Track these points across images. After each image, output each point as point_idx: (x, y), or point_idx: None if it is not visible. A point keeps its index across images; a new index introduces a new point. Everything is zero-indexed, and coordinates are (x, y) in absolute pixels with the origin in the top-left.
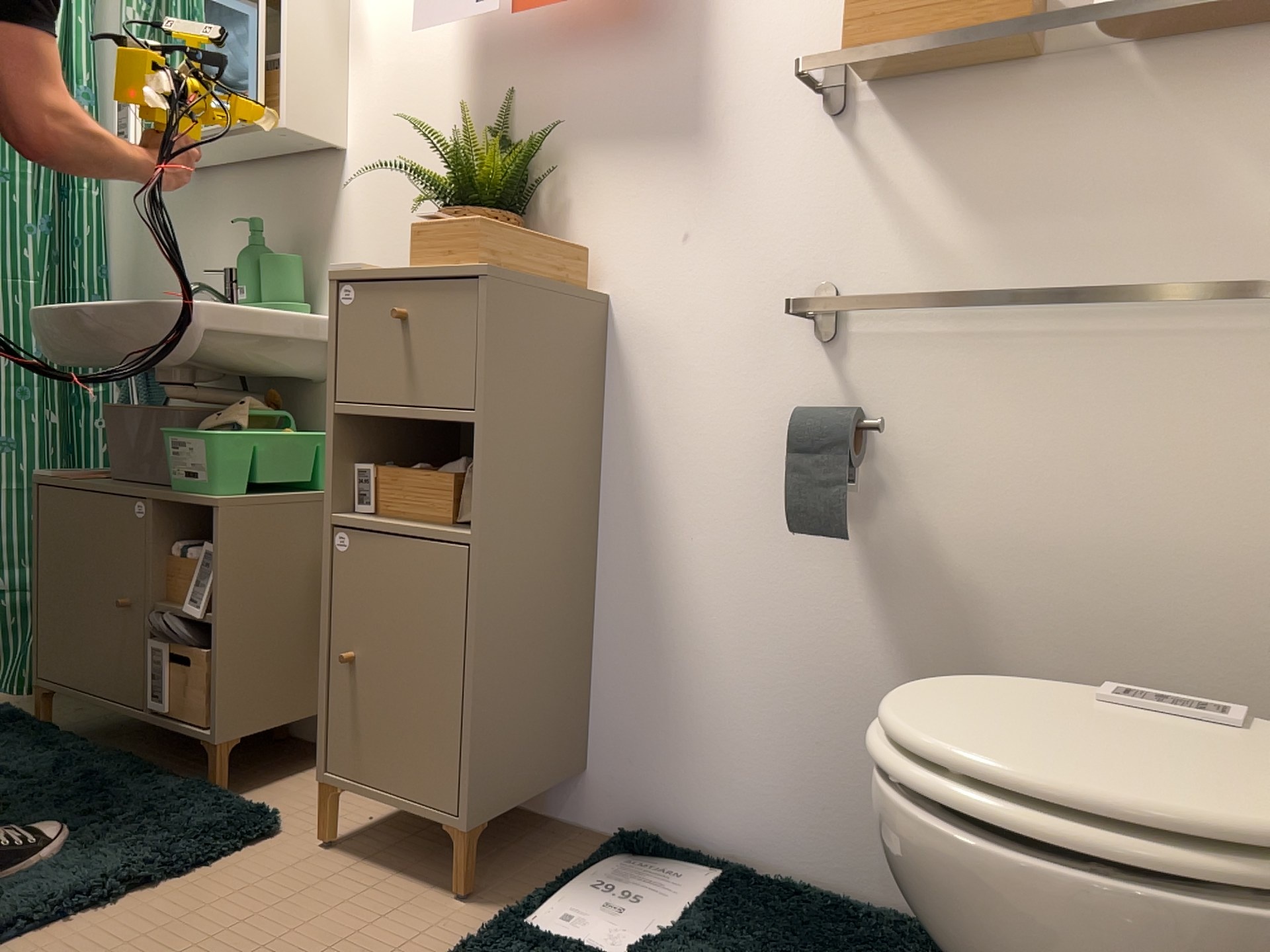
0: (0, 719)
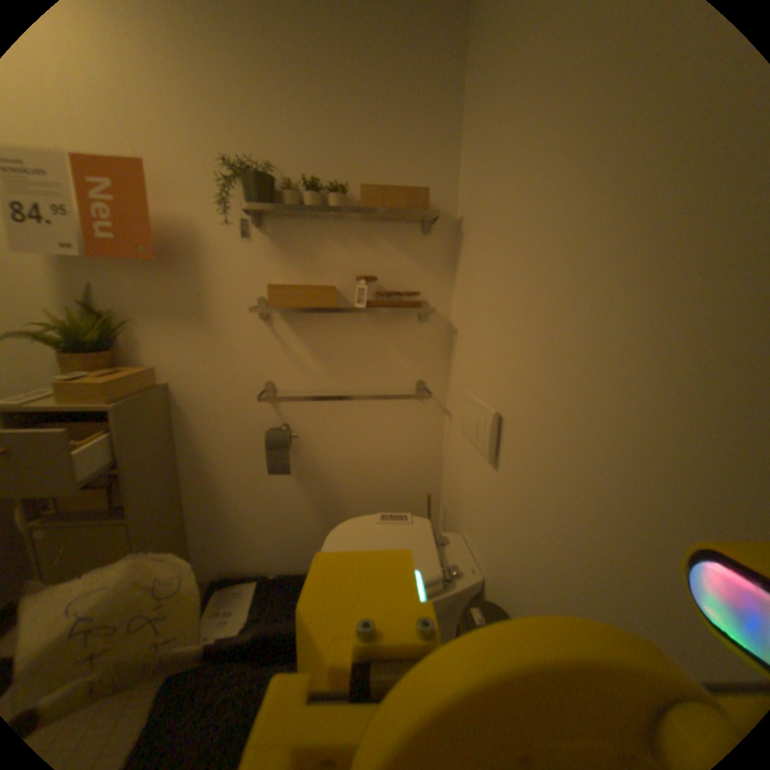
0: None
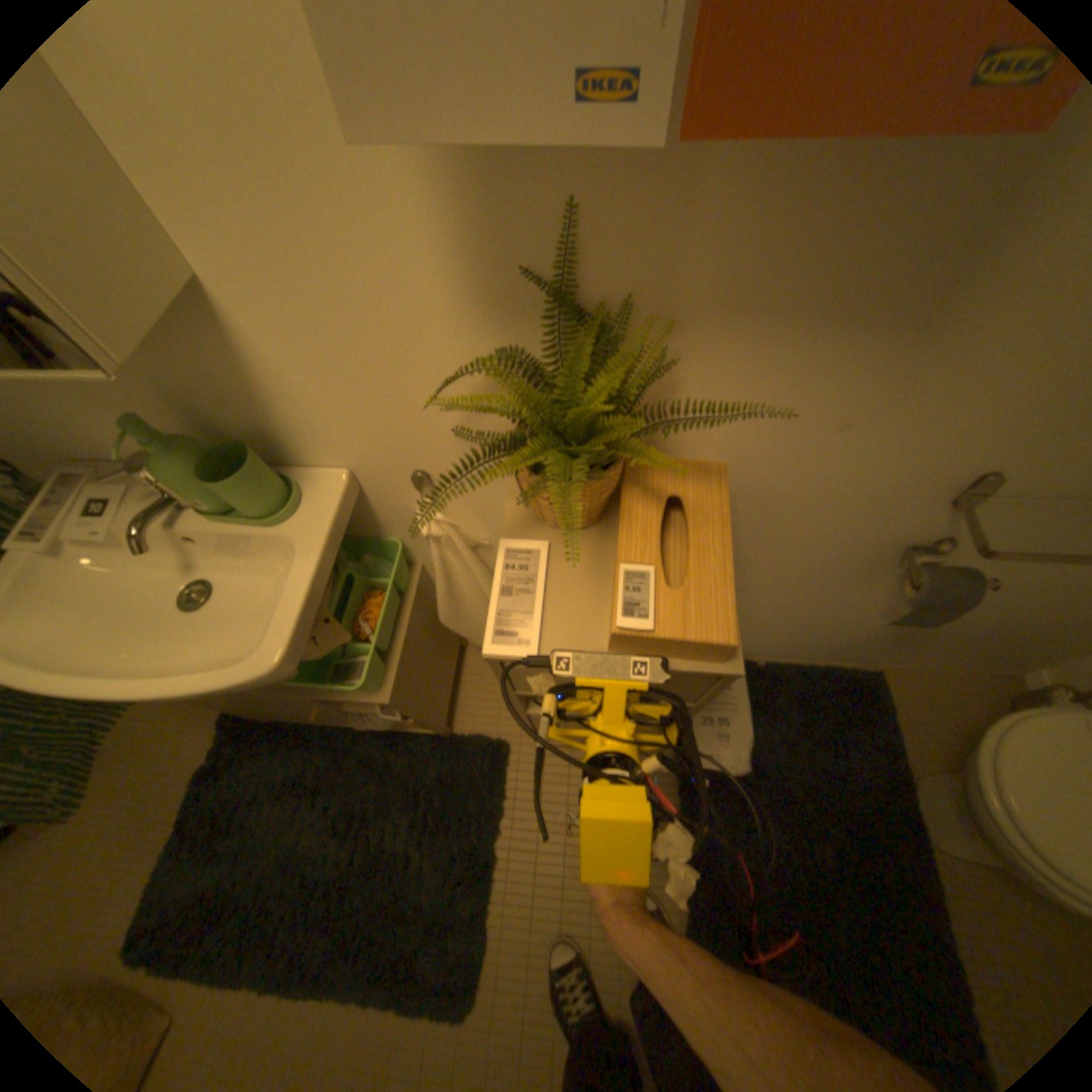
0: (237, 746)
